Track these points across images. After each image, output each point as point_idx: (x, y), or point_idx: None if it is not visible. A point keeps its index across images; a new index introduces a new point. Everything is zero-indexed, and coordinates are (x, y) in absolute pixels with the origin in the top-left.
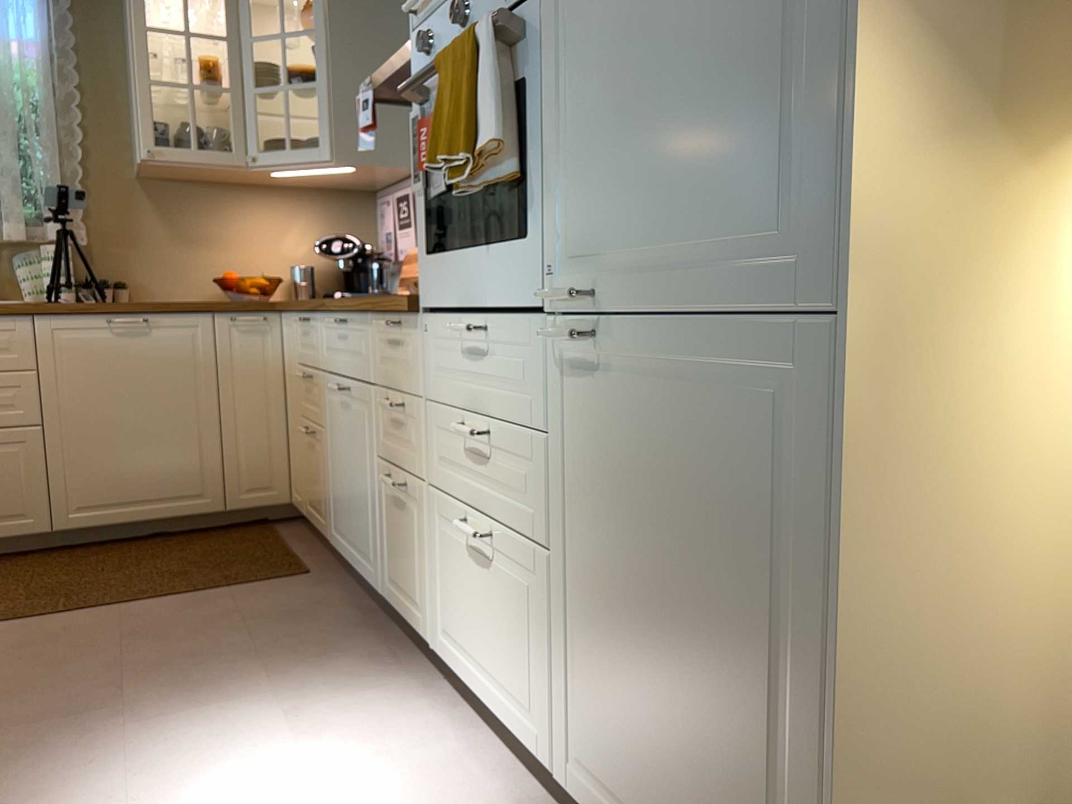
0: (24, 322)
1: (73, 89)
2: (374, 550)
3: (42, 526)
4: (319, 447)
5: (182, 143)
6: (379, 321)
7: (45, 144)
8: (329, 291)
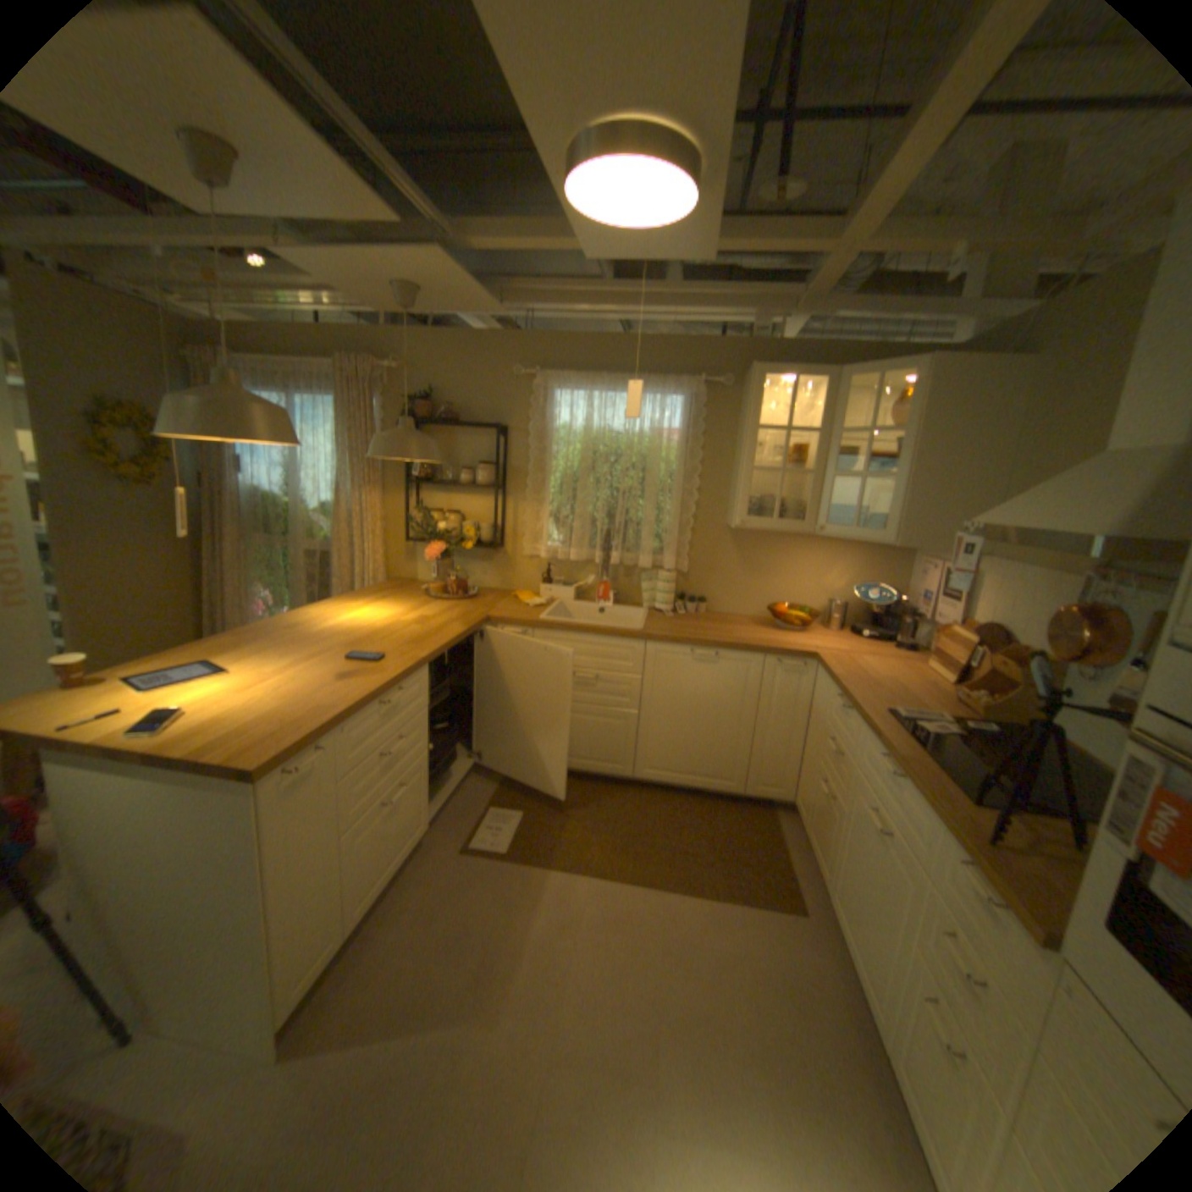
0: (641, 644)
1: (697, 464)
2: (890, 1008)
3: (629, 774)
4: (838, 817)
5: (767, 512)
6: (971, 873)
7: (673, 505)
8: (860, 632)
